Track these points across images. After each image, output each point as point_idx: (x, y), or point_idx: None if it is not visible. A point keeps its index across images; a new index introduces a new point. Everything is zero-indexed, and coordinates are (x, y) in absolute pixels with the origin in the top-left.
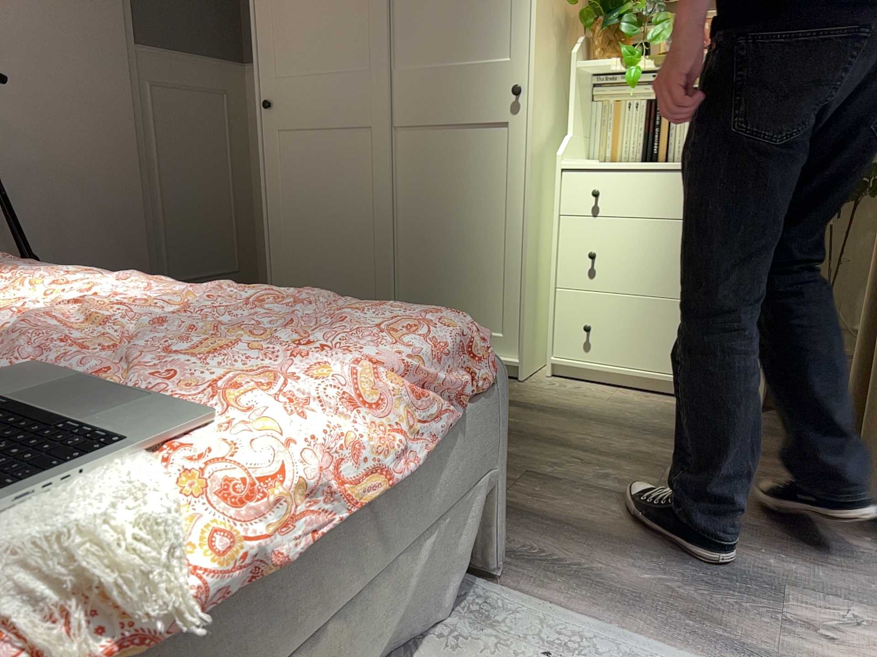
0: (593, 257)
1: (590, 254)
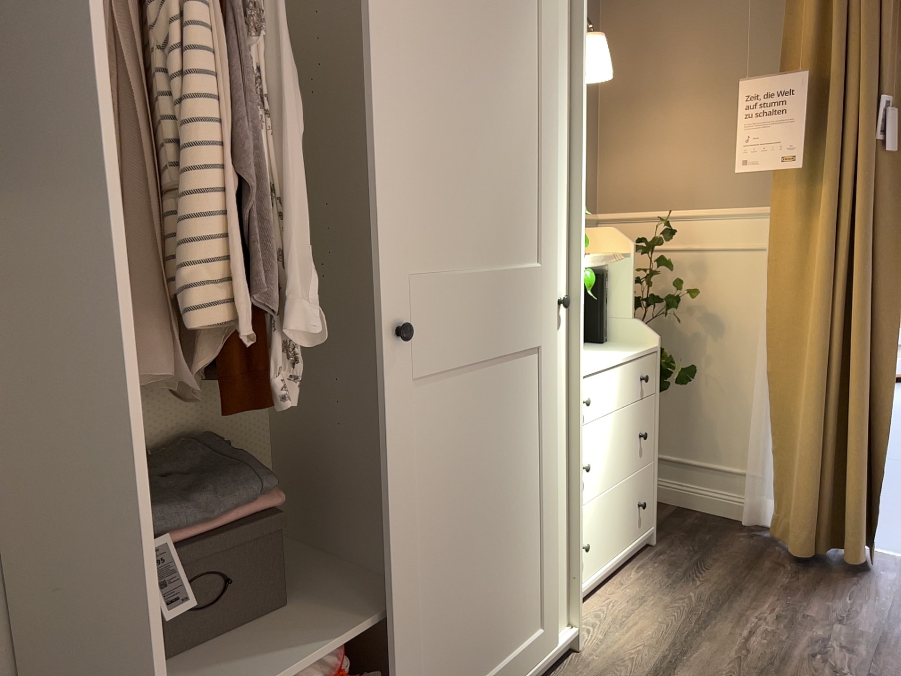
0: (586, 466)
1: (585, 464)
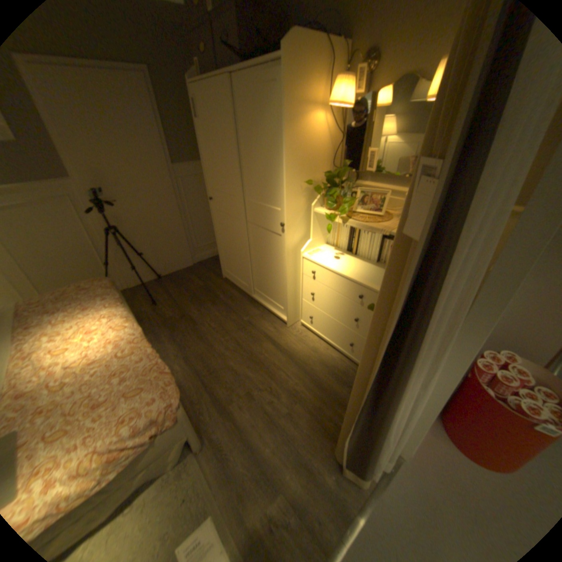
0: (312, 294)
1: (311, 293)
